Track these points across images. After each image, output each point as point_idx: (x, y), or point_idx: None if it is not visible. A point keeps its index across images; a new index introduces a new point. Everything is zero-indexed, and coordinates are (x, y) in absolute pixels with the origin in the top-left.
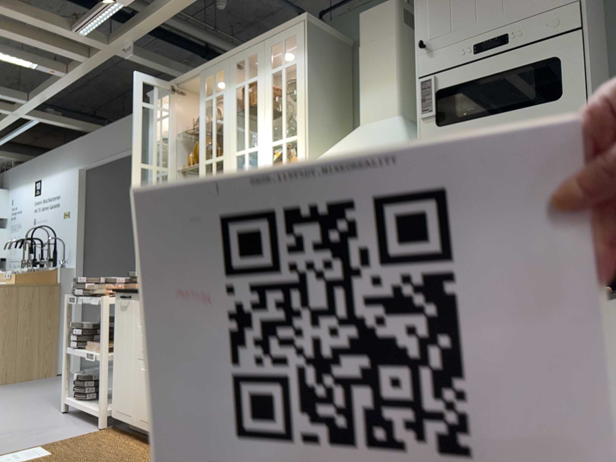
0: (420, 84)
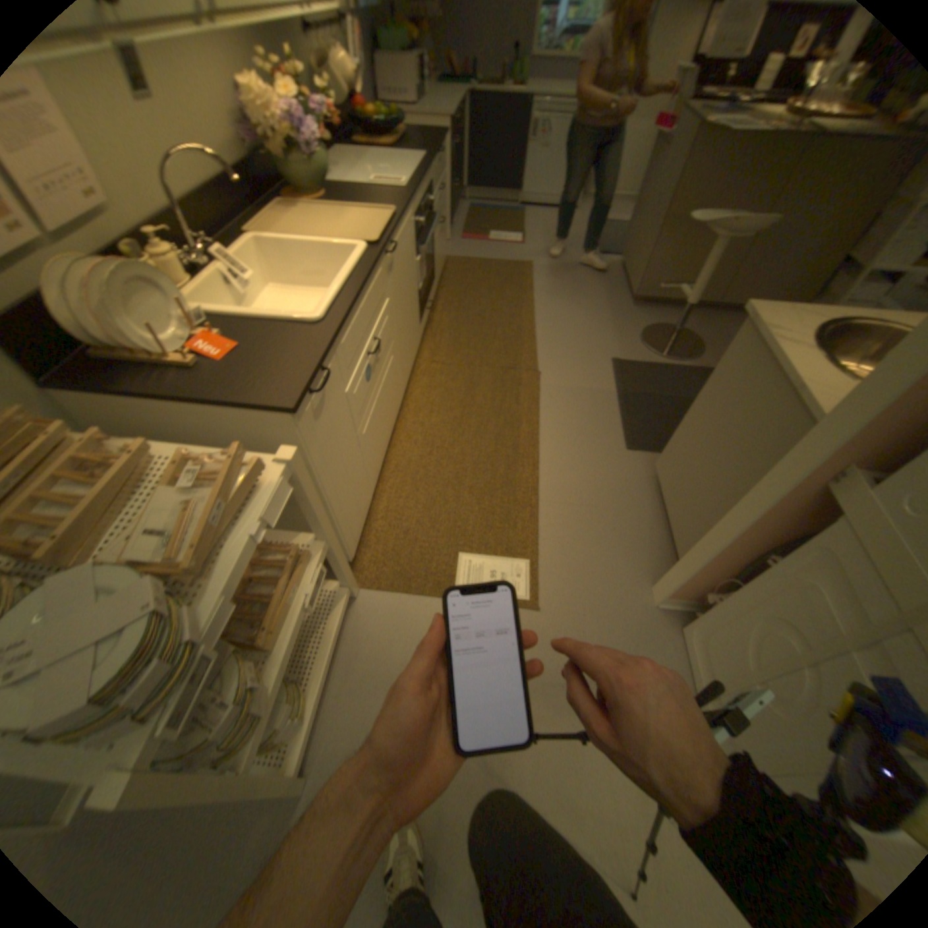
0: None
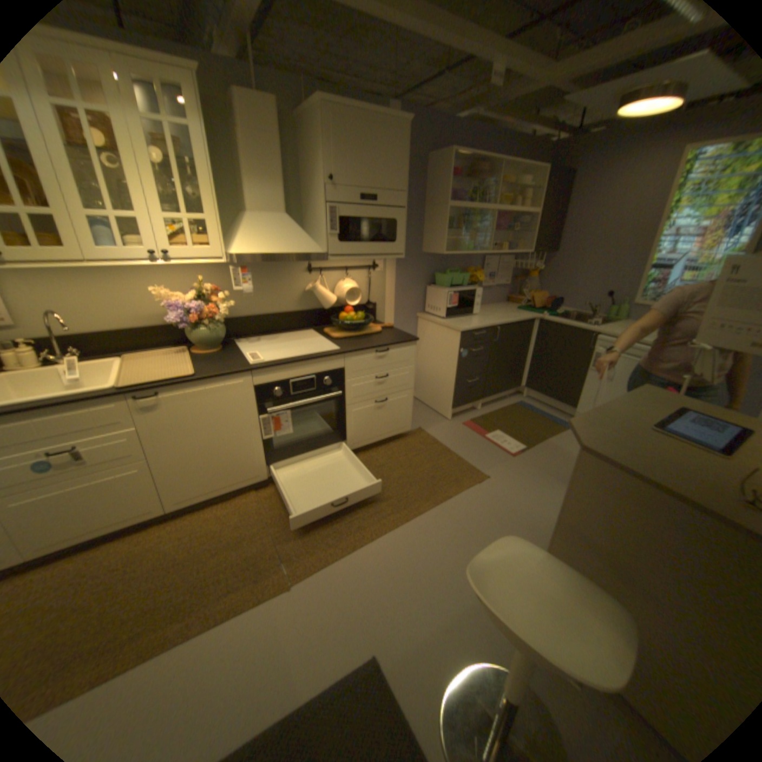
0: (329, 208)
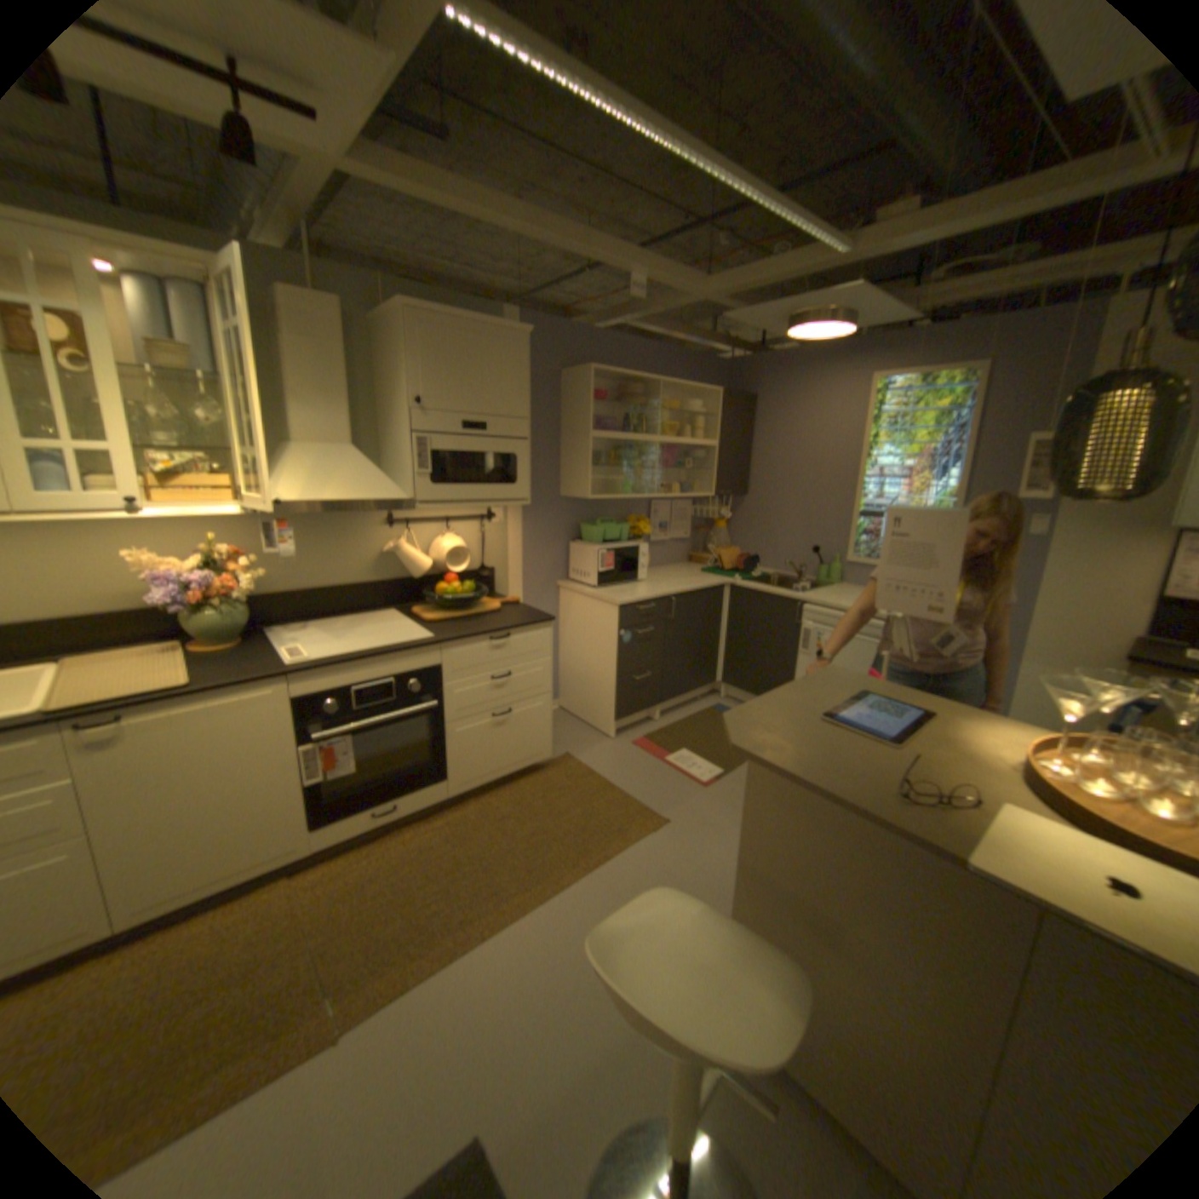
0: (417, 440)
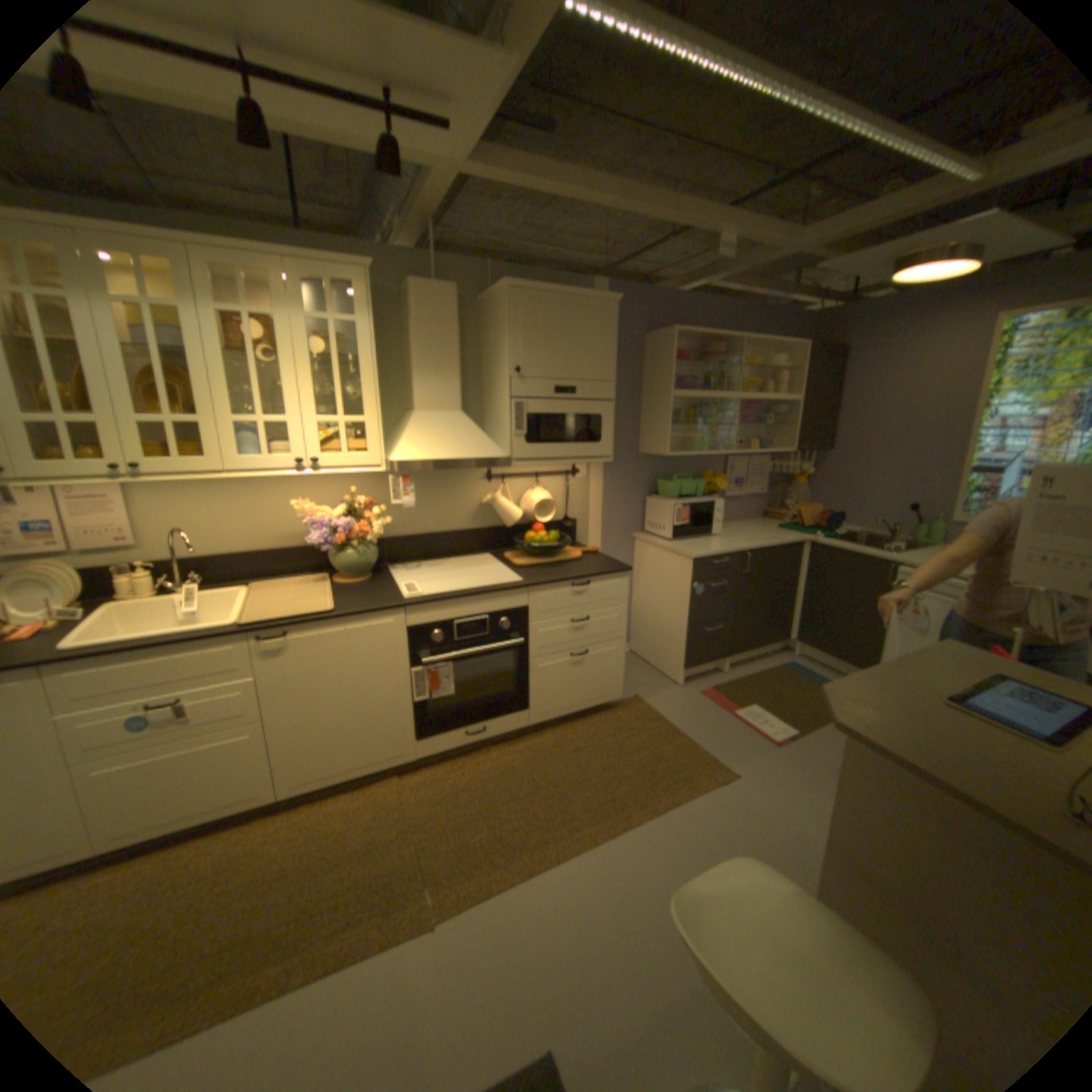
0: (514, 404)
